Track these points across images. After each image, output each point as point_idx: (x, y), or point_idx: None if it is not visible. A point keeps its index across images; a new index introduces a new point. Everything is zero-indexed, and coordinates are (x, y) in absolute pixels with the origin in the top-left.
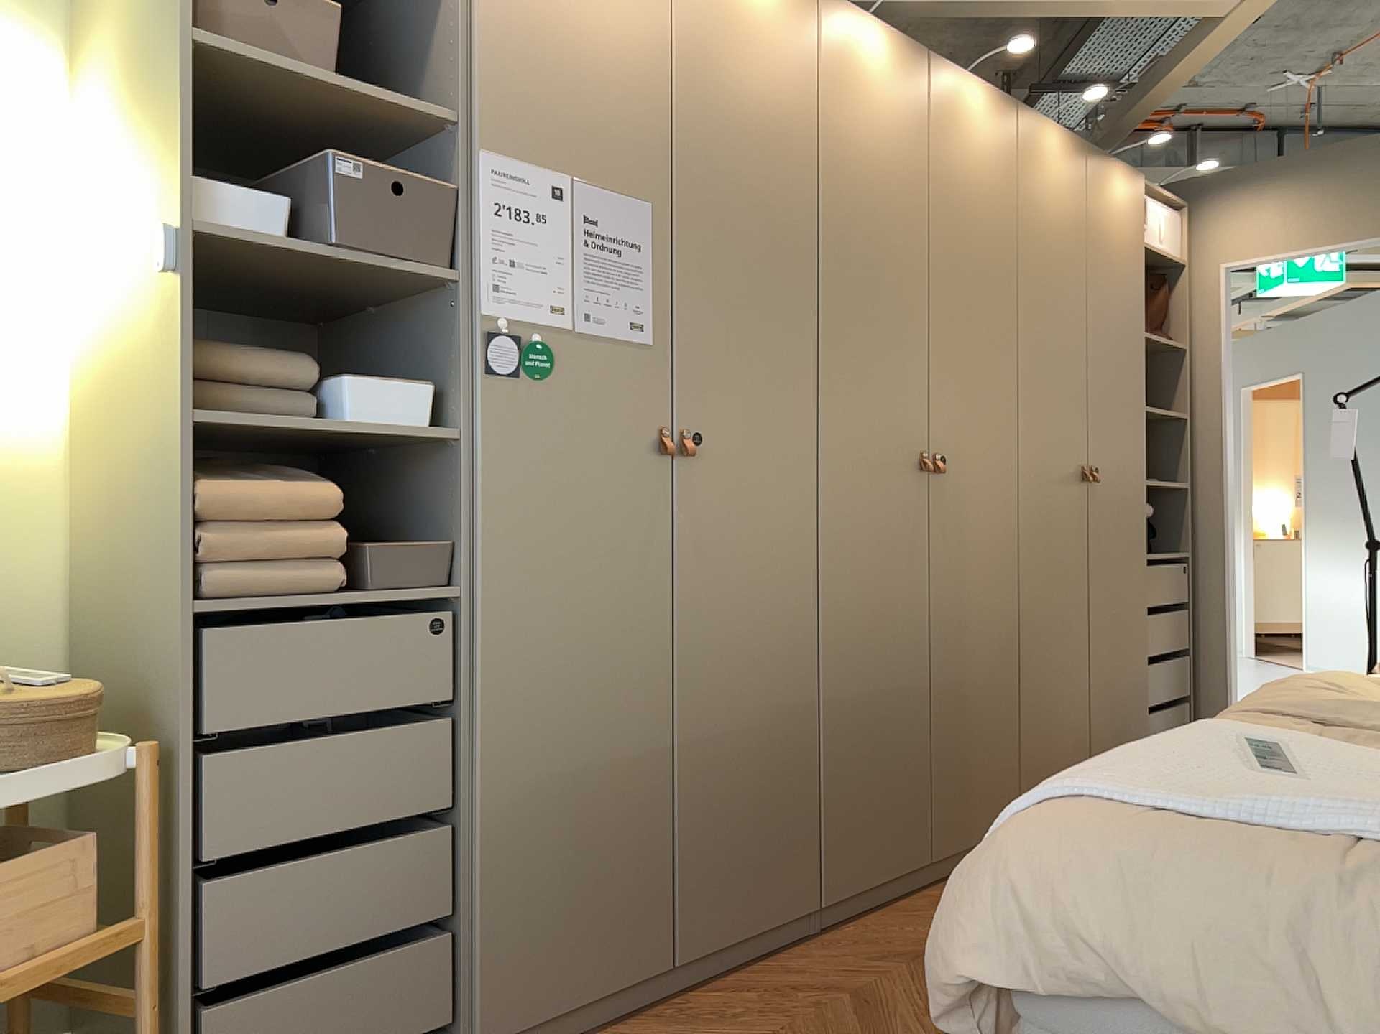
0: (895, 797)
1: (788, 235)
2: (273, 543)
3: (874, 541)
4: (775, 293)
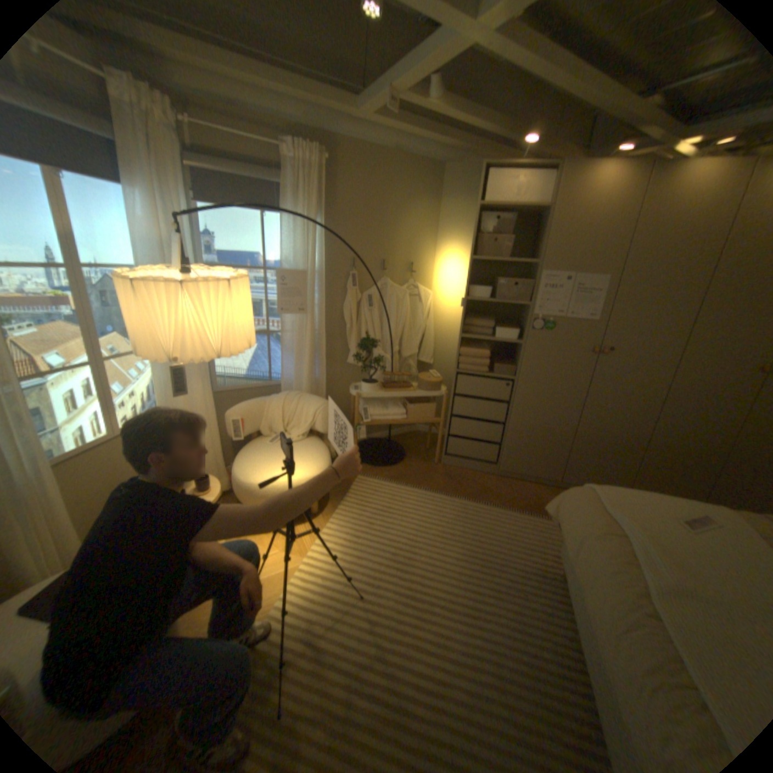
0: (693, 483)
1: (696, 276)
2: (475, 362)
3: (714, 395)
4: (678, 300)
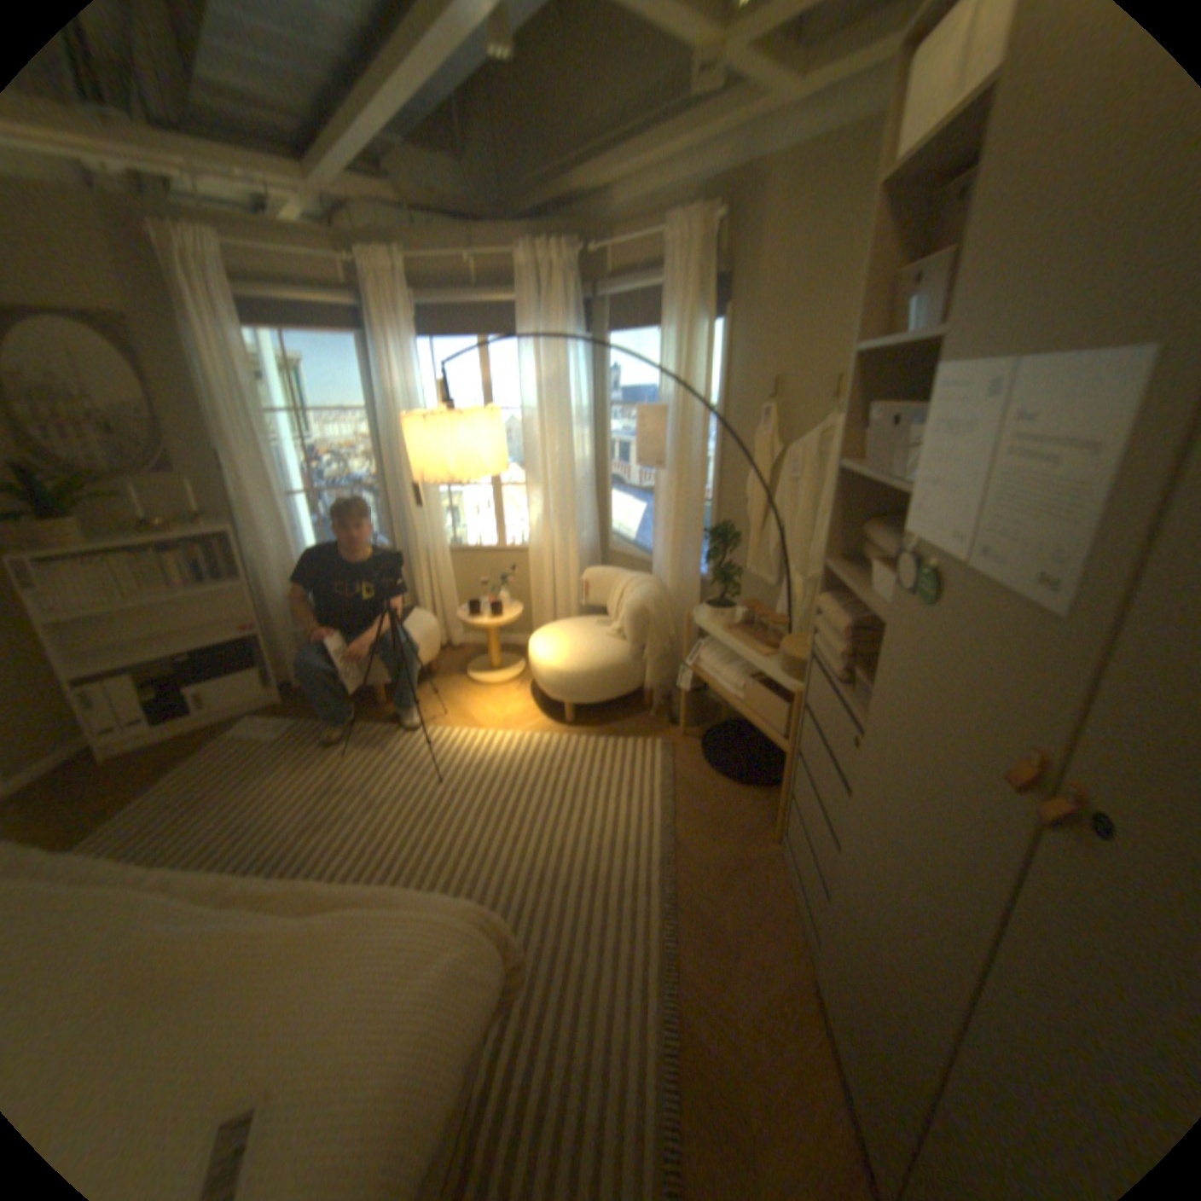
0: None
1: None
2: (828, 641)
3: None
4: None
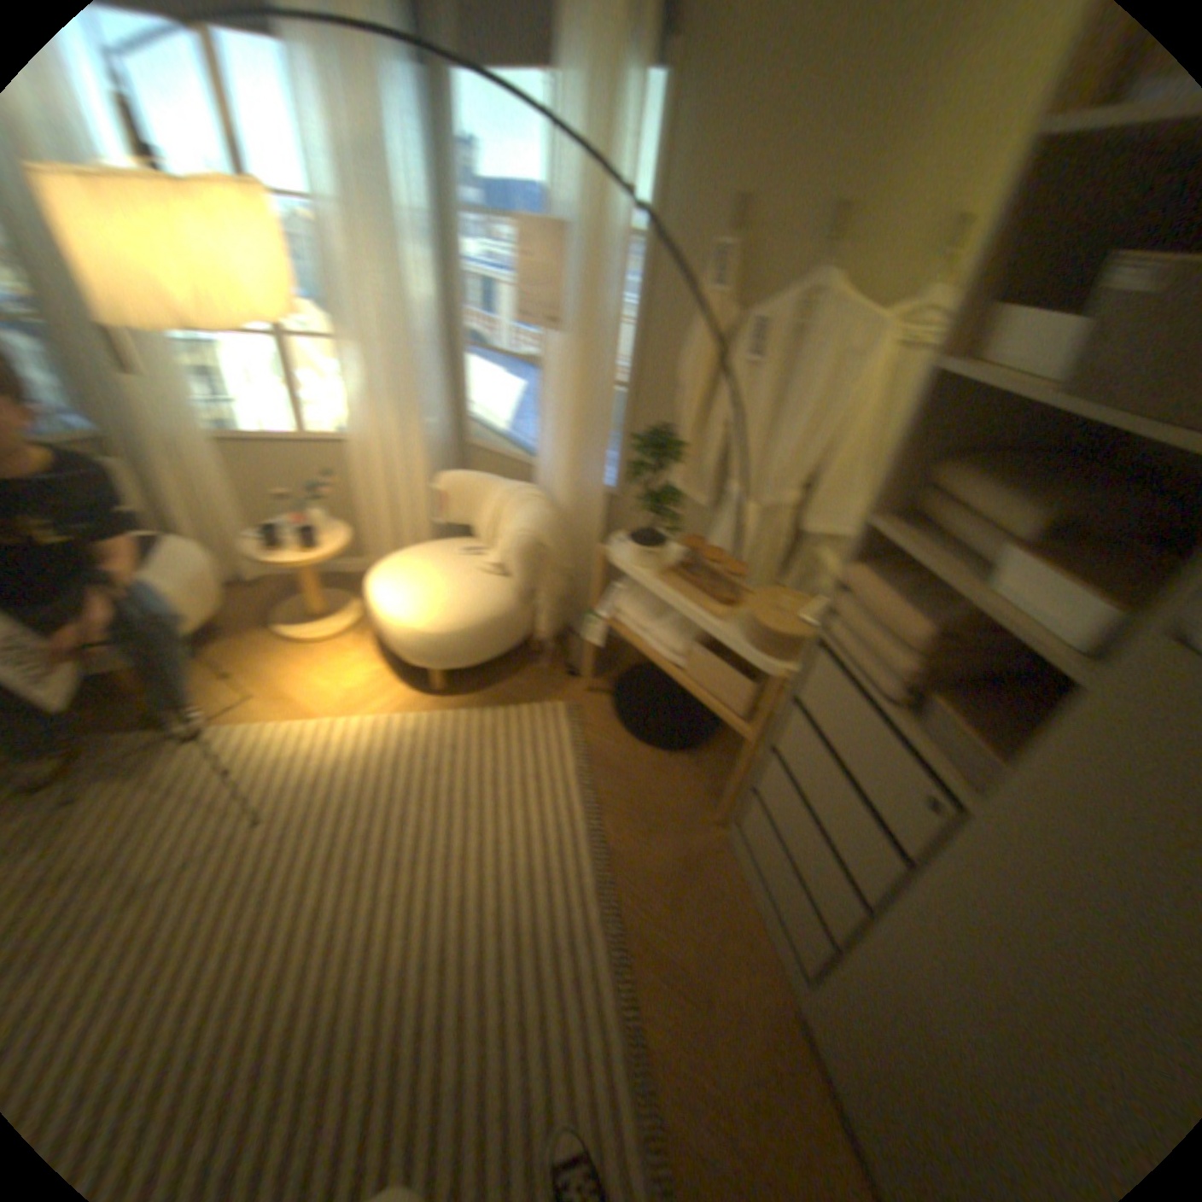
0: None
1: None
2: (871, 640)
3: None
4: None
